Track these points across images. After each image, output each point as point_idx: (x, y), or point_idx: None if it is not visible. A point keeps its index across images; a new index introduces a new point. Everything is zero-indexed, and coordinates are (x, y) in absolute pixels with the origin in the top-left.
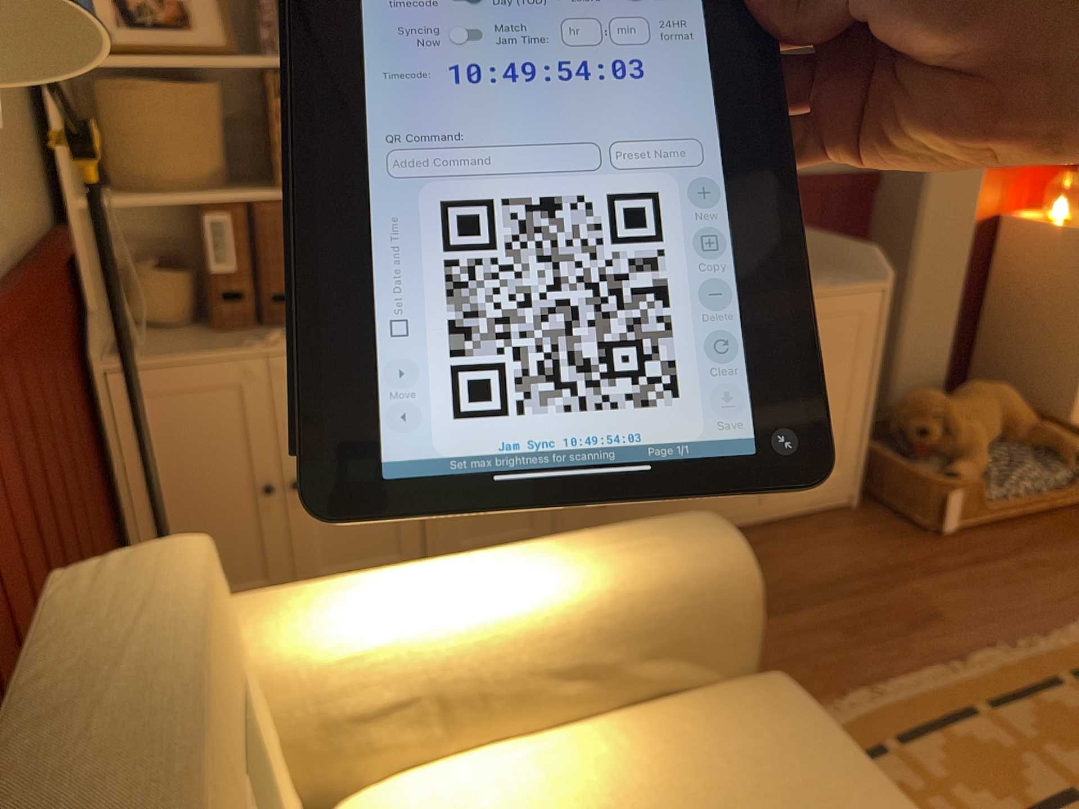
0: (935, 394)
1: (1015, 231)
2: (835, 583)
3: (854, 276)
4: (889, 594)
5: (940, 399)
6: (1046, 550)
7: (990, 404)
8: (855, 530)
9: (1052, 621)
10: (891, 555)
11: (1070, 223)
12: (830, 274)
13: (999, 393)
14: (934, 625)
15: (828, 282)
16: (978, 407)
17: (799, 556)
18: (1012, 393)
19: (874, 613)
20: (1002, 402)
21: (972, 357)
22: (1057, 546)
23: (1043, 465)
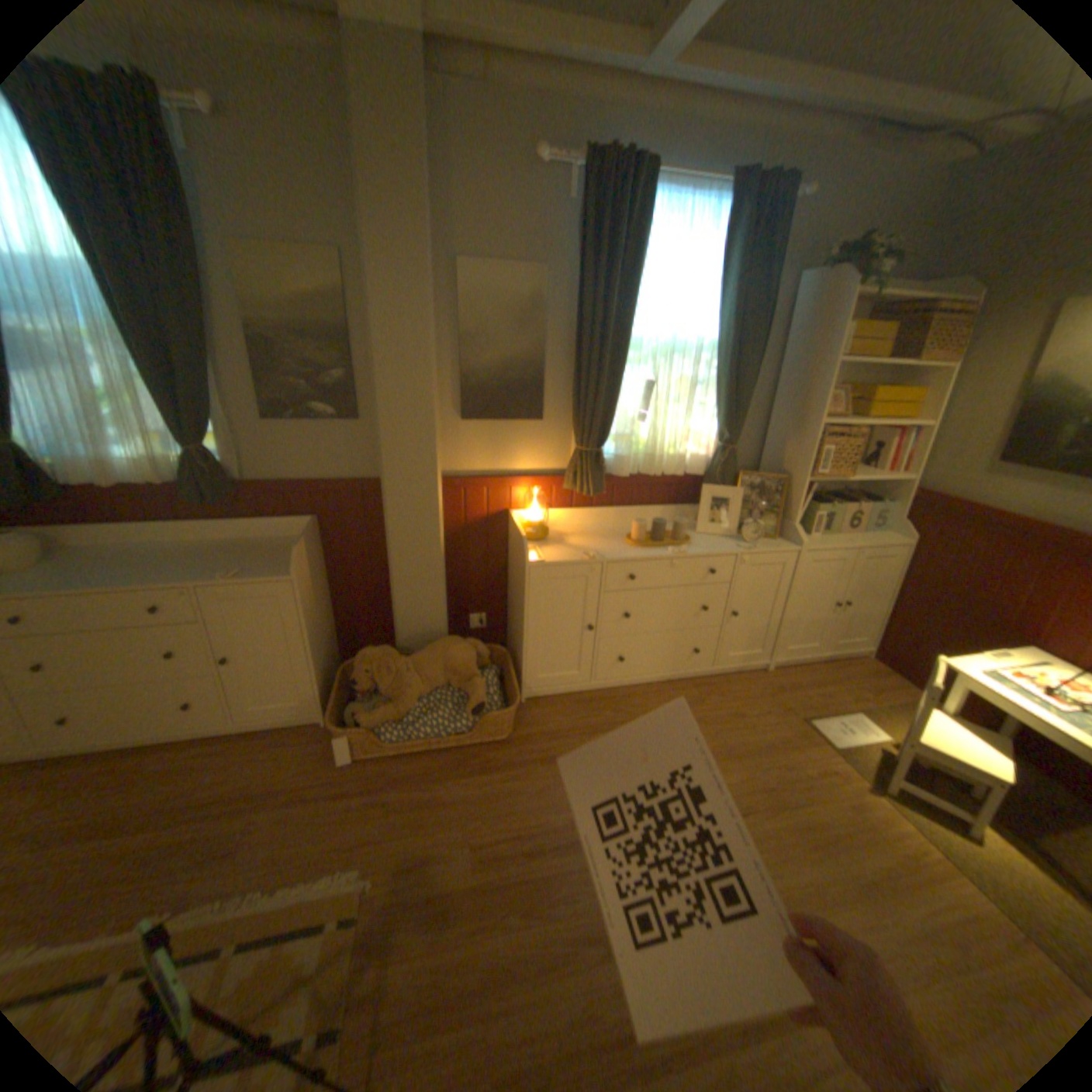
0: (374, 653)
1: (510, 526)
2: (207, 804)
3: (286, 567)
4: (229, 822)
5: (375, 658)
6: (406, 788)
7: (434, 660)
8: (293, 750)
9: (310, 871)
10: (285, 779)
11: (534, 526)
12: (276, 563)
13: (446, 652)
14: (215, 864)
15: (232, 576)
16: (423, 662)
17: (221, 772)
18: (457, 651)
19: (191, 842)
20: (445, 659)
21: (505, 607)
22: (419, 785)
23: (452, 714)
